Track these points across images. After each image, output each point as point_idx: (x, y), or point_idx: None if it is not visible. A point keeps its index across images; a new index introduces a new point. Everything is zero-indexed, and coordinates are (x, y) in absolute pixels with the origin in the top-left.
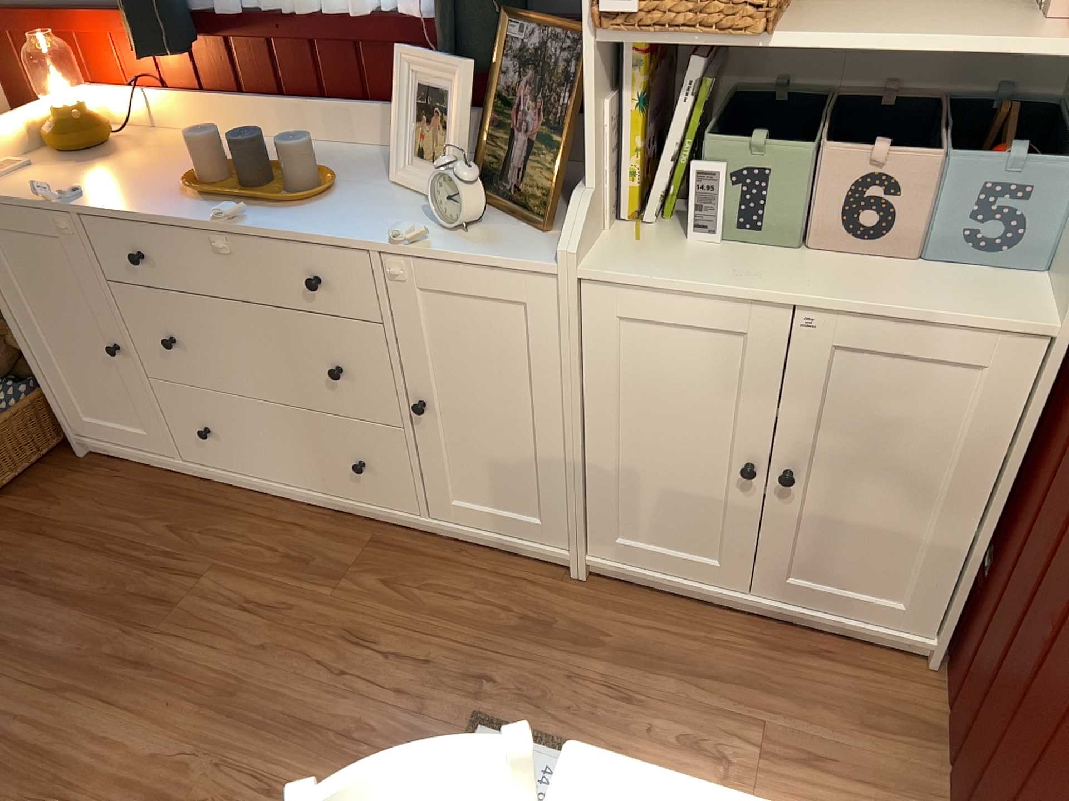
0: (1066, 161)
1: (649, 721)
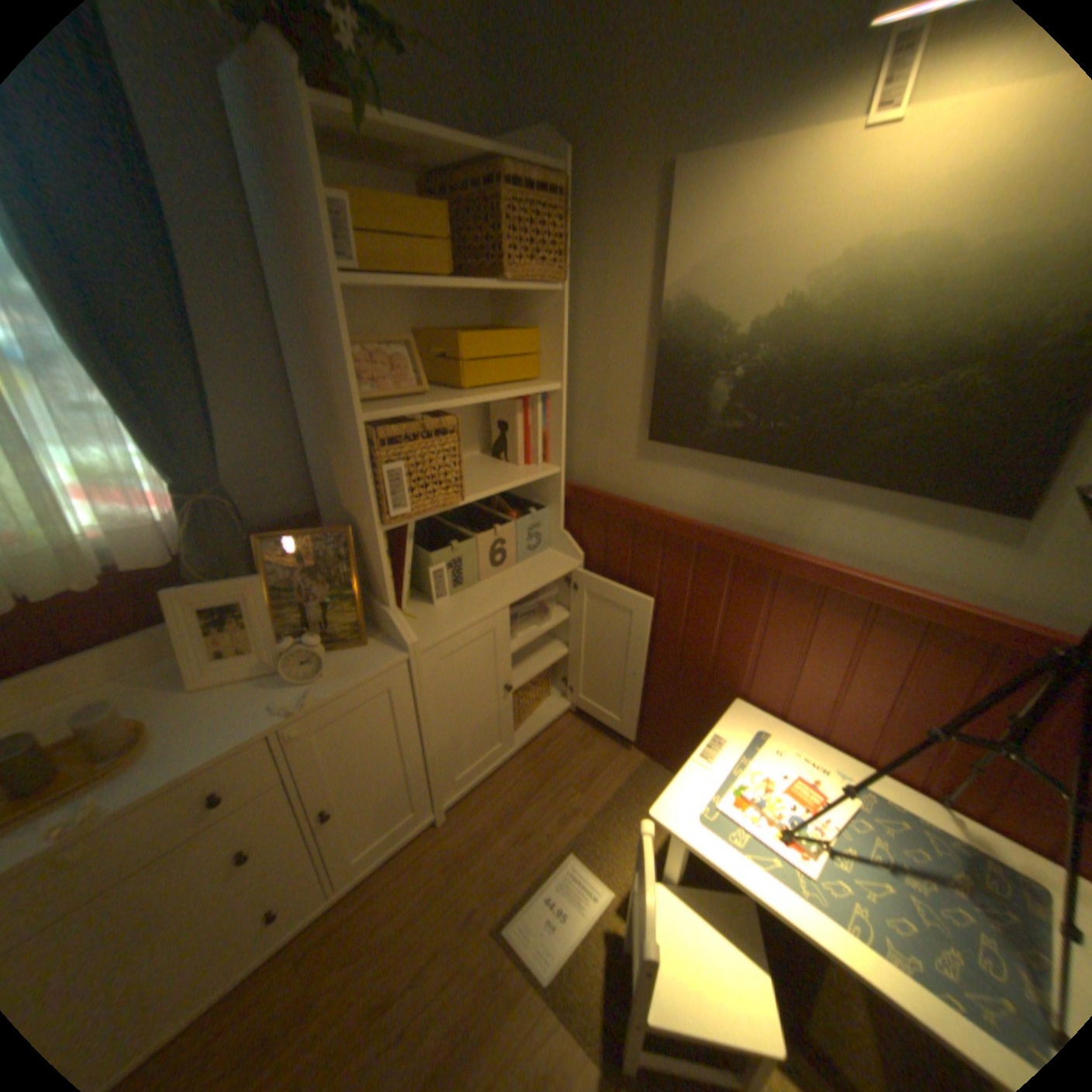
0: (543, 505)
1: (546, 834)
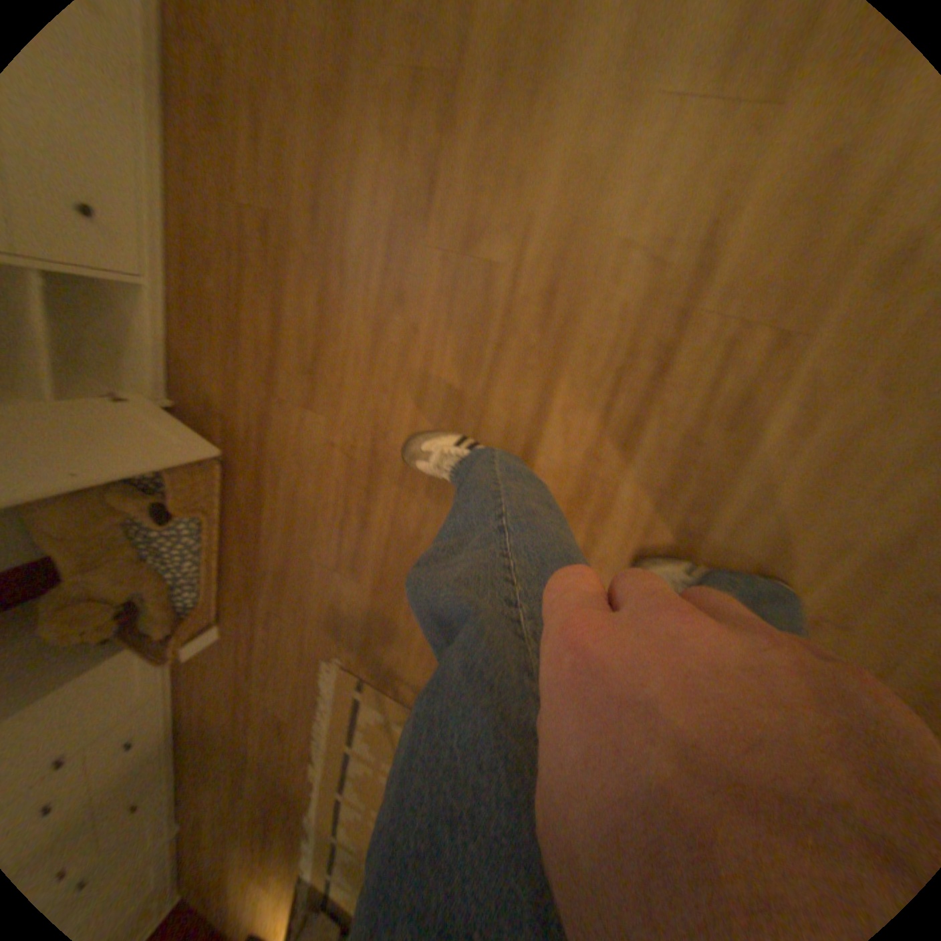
0: None
1: None
